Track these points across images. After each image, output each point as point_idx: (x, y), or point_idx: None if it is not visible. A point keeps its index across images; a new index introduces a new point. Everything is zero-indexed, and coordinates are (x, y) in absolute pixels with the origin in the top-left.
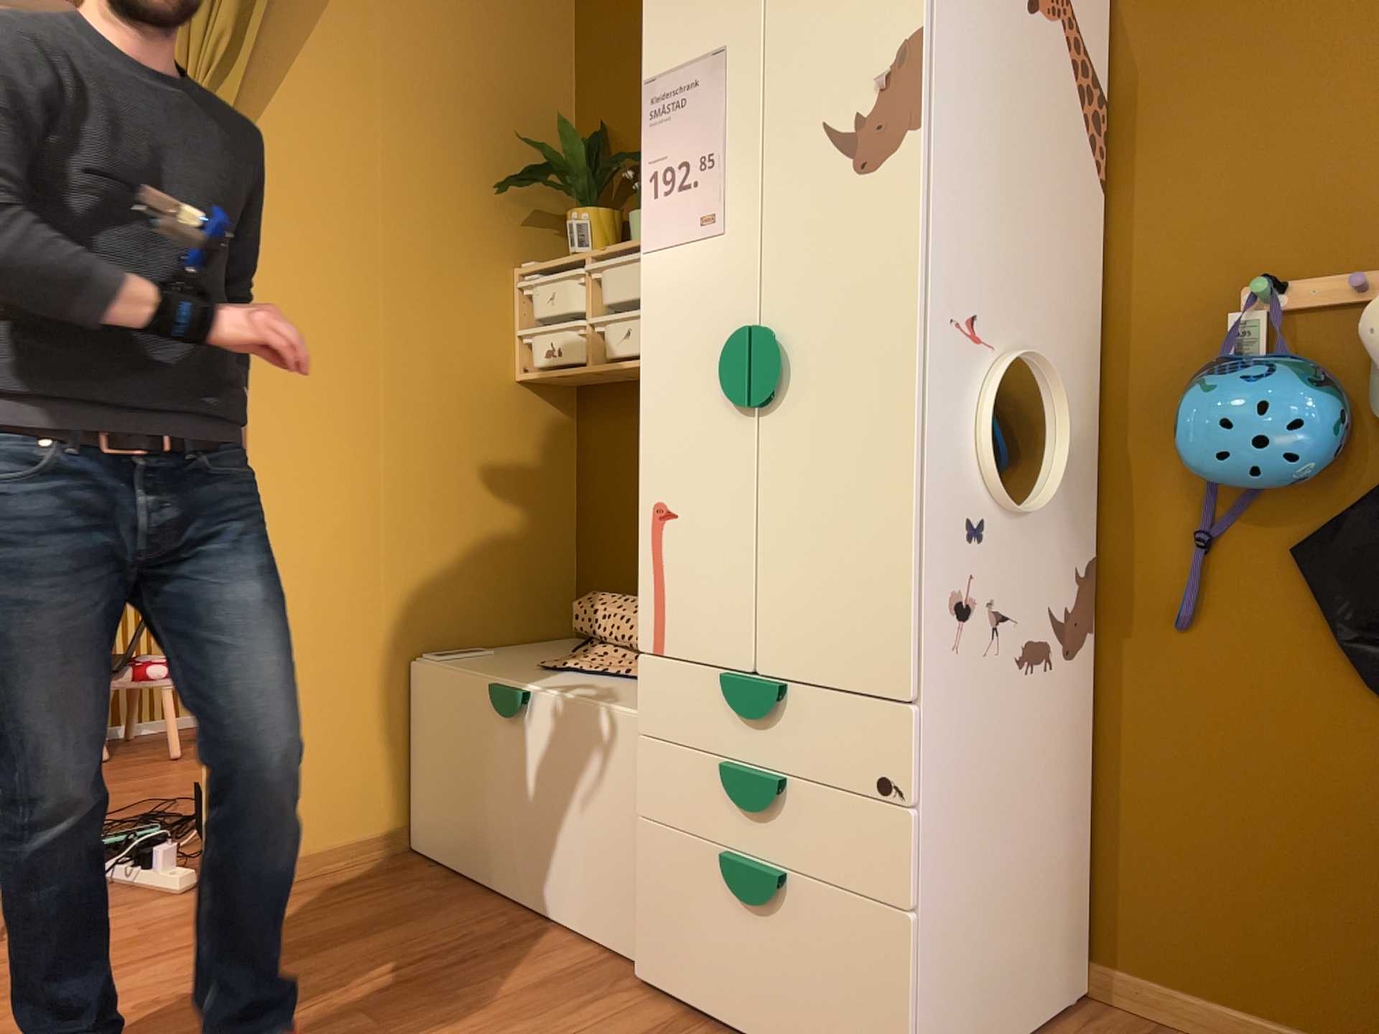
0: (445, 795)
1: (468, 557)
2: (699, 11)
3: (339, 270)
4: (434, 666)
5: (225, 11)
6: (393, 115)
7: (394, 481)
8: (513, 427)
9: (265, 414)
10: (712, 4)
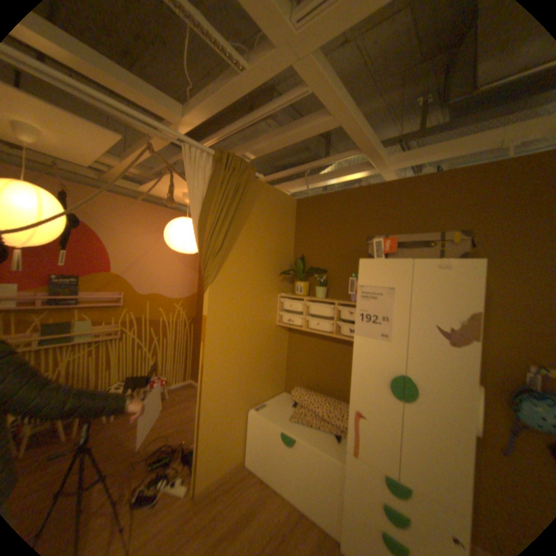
0: (260, 456)
1: (263, 377)
2: (383, 273)
3: (239, 304)
4: (257, 416)
5: (219, 237)
6: (254, 257)
7: (247, 360)
8: (275, 337)
9: (218, 350)
10: (389, 273)
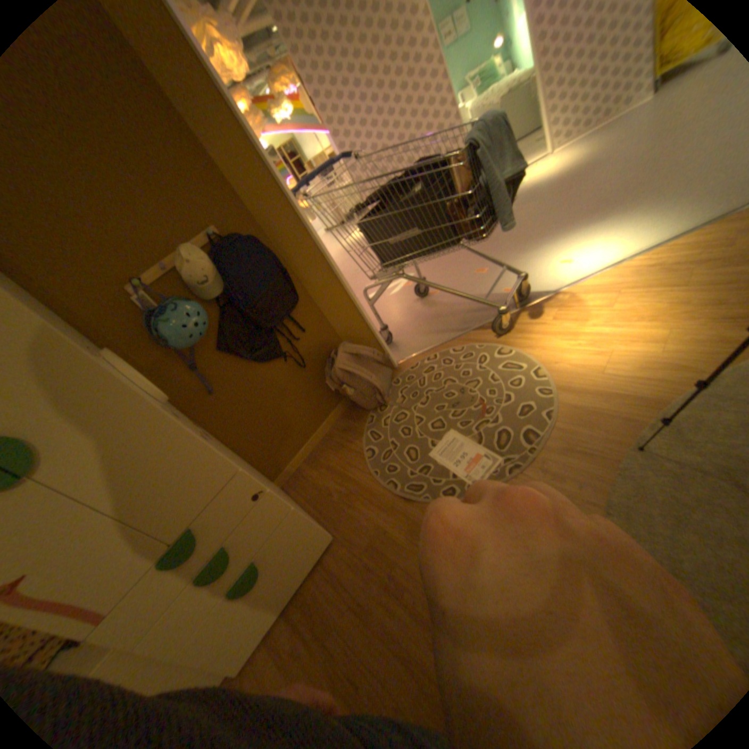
0: None
1: None
2: None
3: None
4: None
5: None
6: None
7: None
8: None
9: None
10: None
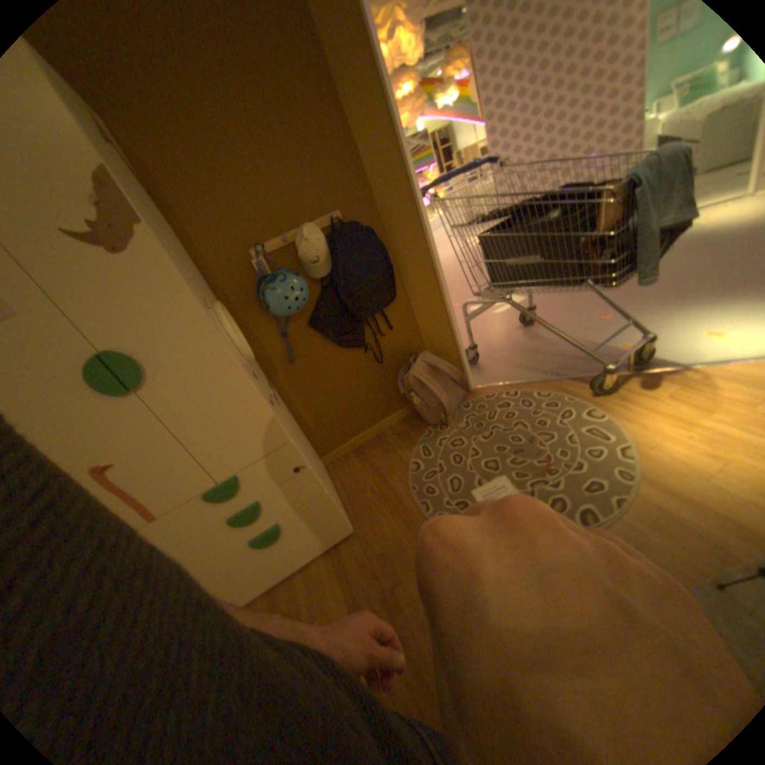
0: None
1: None
2: None
3: None
4: None
5: None
6: None
7: None
8: None
9: None
10: None
